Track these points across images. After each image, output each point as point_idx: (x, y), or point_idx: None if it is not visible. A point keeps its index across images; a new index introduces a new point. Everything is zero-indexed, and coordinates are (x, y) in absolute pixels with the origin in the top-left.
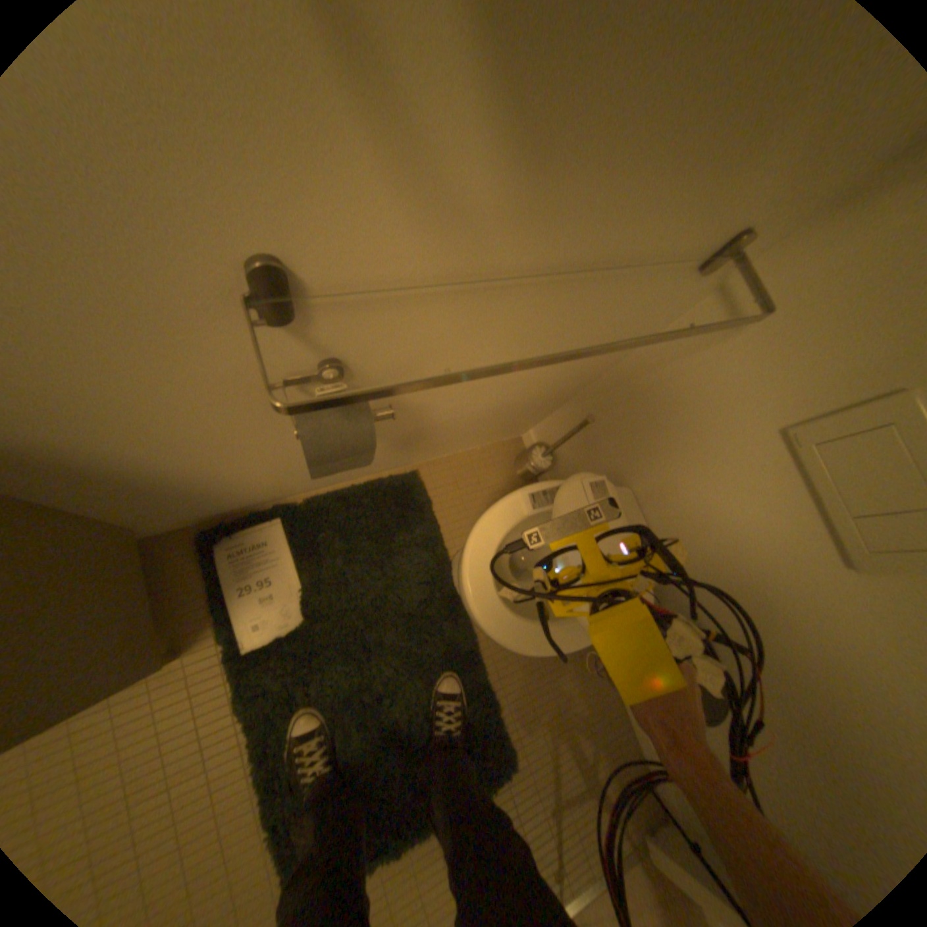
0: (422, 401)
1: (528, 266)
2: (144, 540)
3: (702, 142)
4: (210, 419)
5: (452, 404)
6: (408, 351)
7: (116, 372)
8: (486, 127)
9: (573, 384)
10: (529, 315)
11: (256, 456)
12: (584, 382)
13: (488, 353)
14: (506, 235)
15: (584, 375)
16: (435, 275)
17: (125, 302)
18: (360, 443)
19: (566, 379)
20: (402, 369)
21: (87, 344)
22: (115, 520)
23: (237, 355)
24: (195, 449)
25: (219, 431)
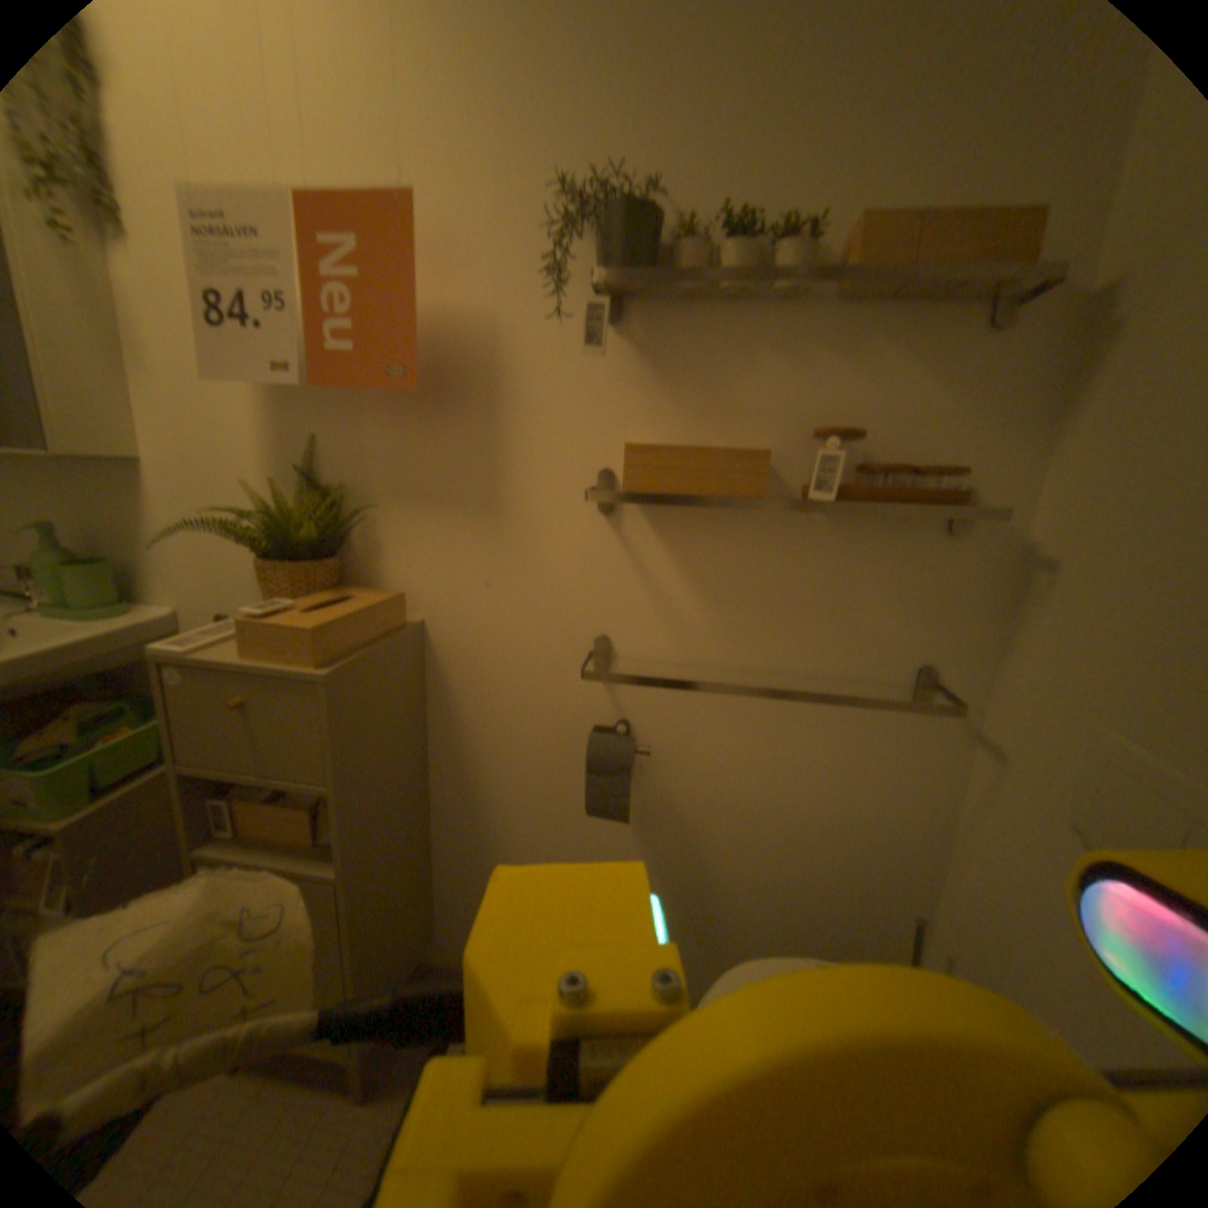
0: (699, 820)
1: (742, 671)
2: (430, 968)
3: (809, 602)
4: (550, 760)
5: (734, 846)
6: (676, 733)
7: (531, 695)
8: (689, 593)
9: (903, 889)
10: (764, 720)
11: (559, 839)
12: (921, 892)
13: (745, 761)
14: (717, 645)
15: (907, 869)
16: (683, 666)
17: (553, 653)
18: (623, 760)
19: (880, 866)
20: (674, 754)
21: (531, 673)
22: (441, 891)
23: (580, 700)
24: (530, 797)
25: (550, 780)
